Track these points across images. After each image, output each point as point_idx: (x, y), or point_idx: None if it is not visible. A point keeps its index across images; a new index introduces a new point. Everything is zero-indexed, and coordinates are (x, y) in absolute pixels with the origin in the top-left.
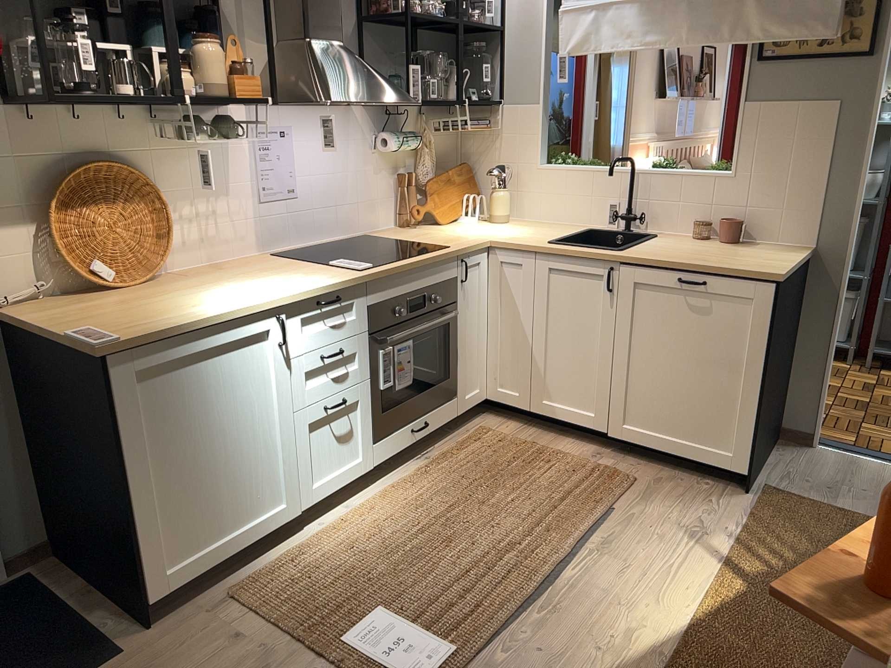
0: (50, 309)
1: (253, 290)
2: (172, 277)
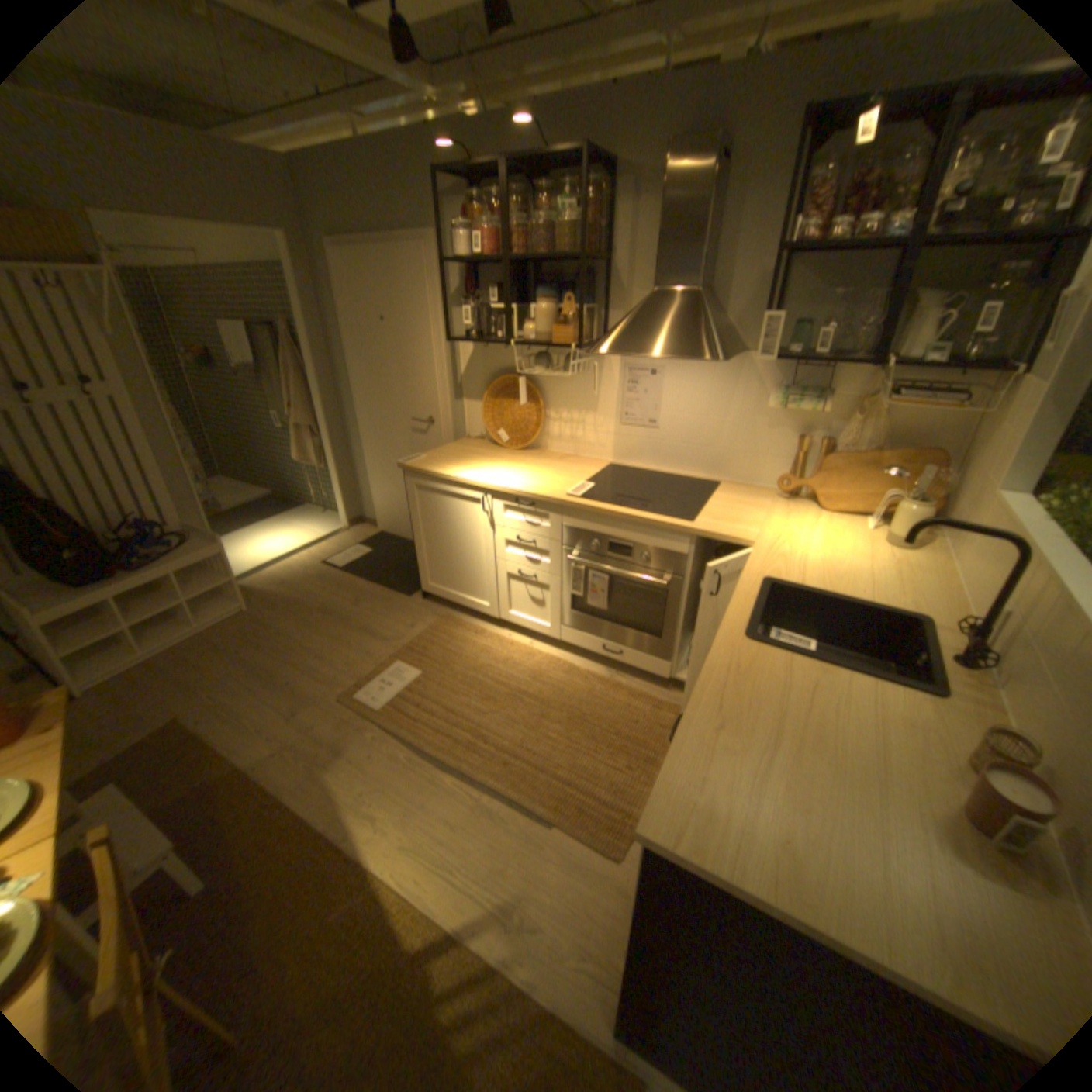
0: (465, 445)
1: (506, 474)
2: (536, 453)
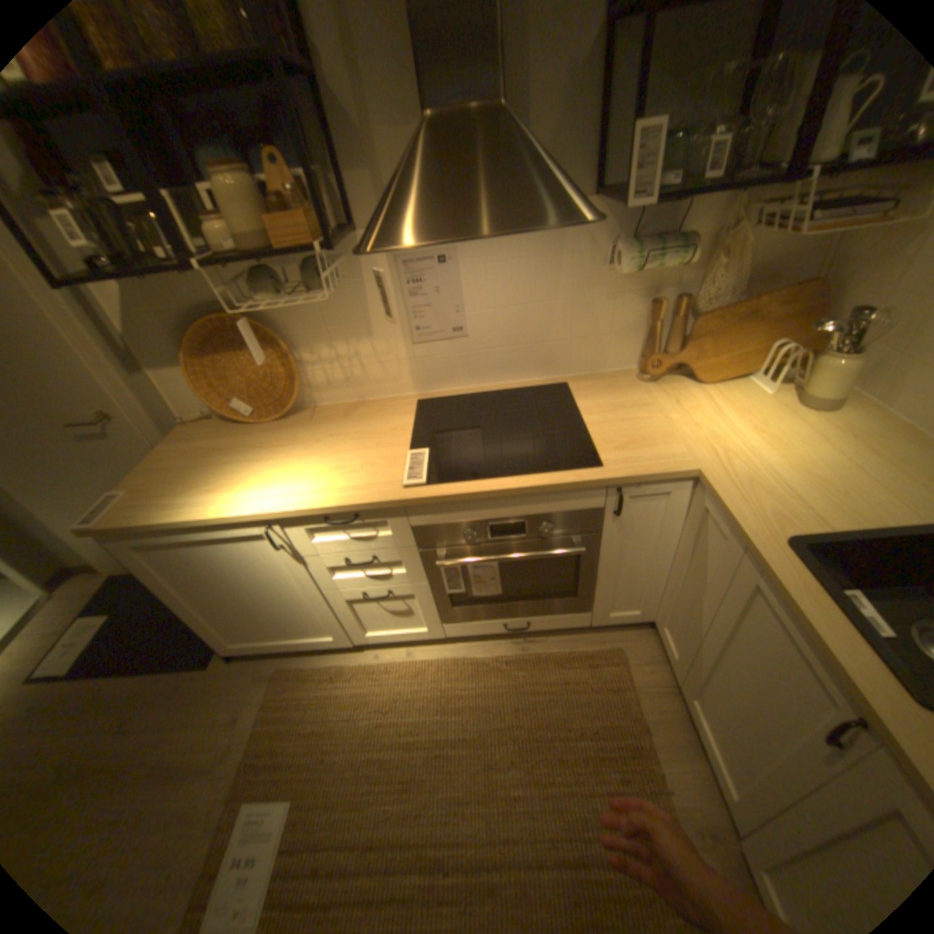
0: (186, 438)
1: (285, 477)
2: (305, 415)
